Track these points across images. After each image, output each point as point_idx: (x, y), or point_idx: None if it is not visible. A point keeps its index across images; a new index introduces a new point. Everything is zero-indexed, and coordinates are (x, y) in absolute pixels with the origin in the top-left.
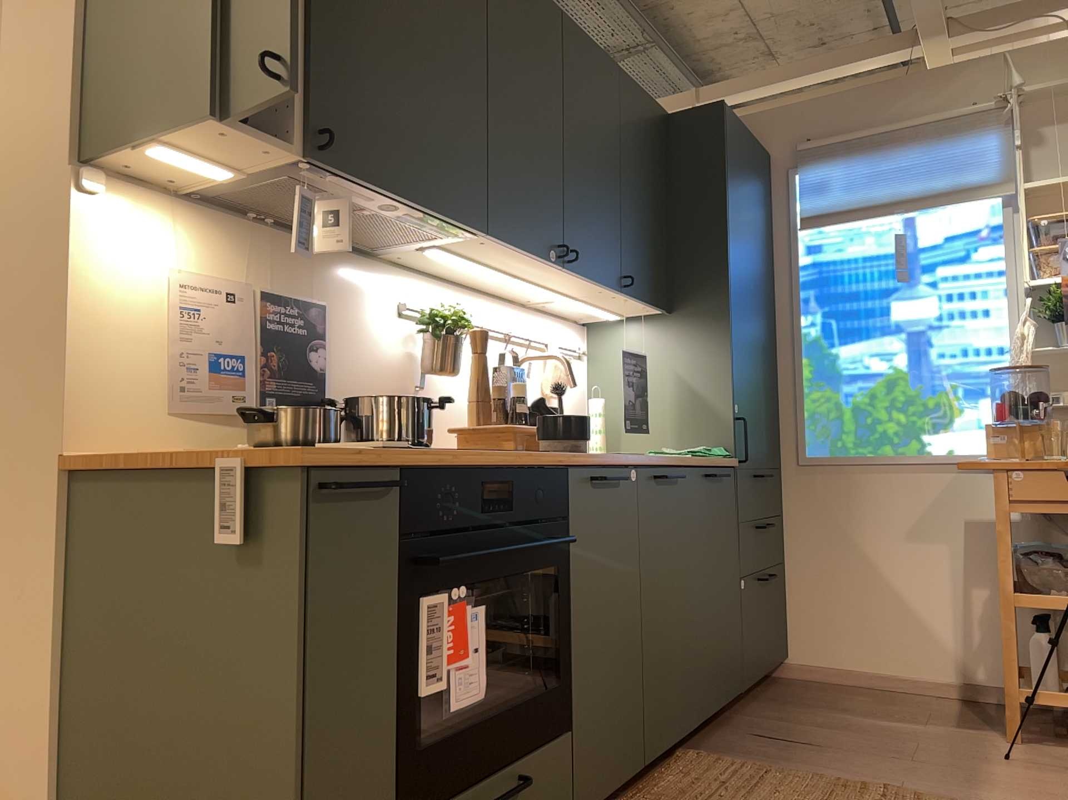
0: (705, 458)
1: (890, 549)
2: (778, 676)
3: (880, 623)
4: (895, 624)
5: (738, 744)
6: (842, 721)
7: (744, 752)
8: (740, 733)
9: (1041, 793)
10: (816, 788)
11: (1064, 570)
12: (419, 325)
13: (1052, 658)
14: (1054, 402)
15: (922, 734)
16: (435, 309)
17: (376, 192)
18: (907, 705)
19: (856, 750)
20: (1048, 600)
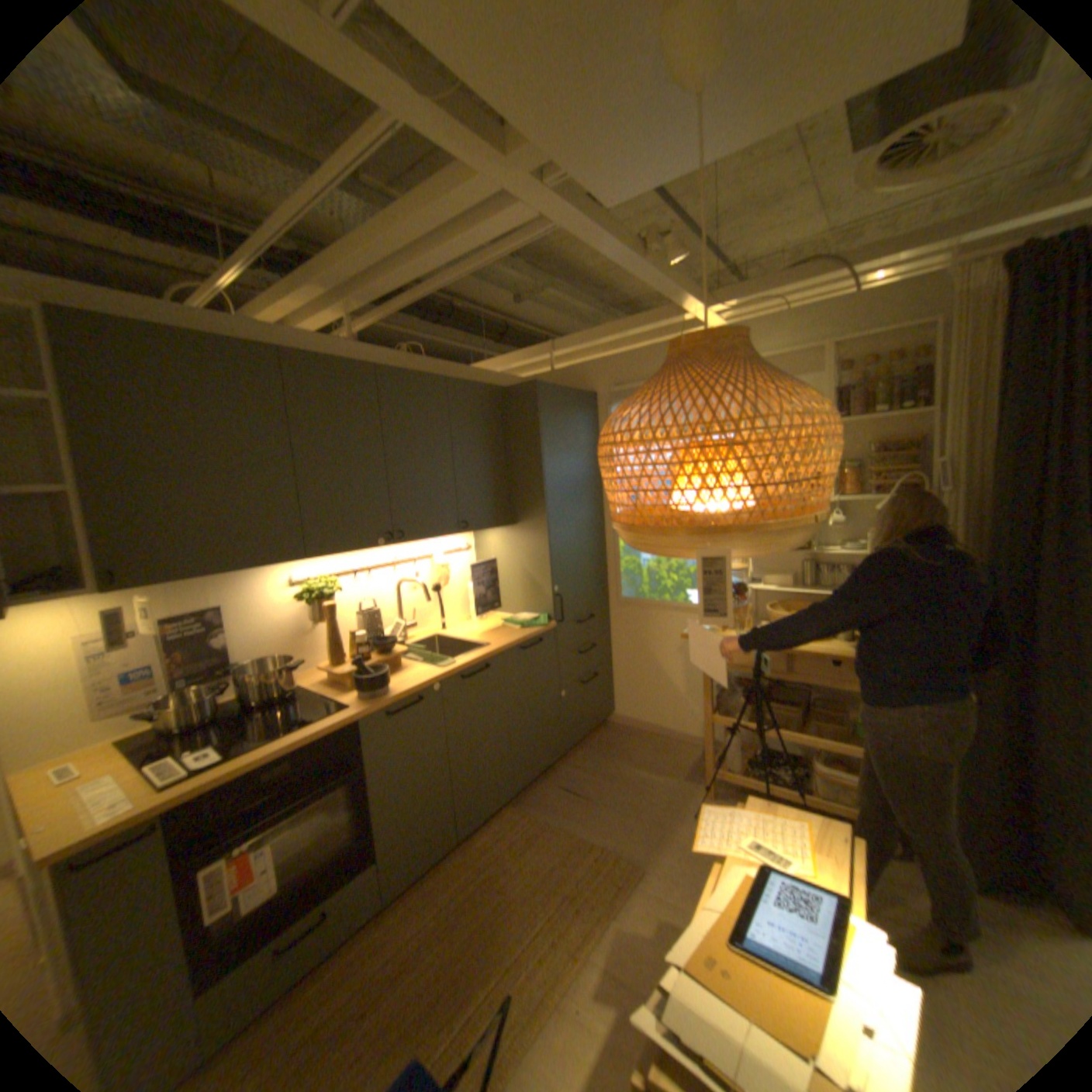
0: (528, 628)
1: (668, 658)
2: (608, 722)
3: (662, 700)
4: (669, 702)
5: (544, 800)
6: (618, 774)
7: (543, 808)
8: (552, 787)
9: (693, 858)
10: (561, 852)
11: (744, 703)
12: (297, 598)
13: (738, 751)
14: (759, 583)
15: (659, 789)
16: (310, 584)
17: (185, 580)
18: (668, 756)
19: (609, 807)
20: (730, 723)
